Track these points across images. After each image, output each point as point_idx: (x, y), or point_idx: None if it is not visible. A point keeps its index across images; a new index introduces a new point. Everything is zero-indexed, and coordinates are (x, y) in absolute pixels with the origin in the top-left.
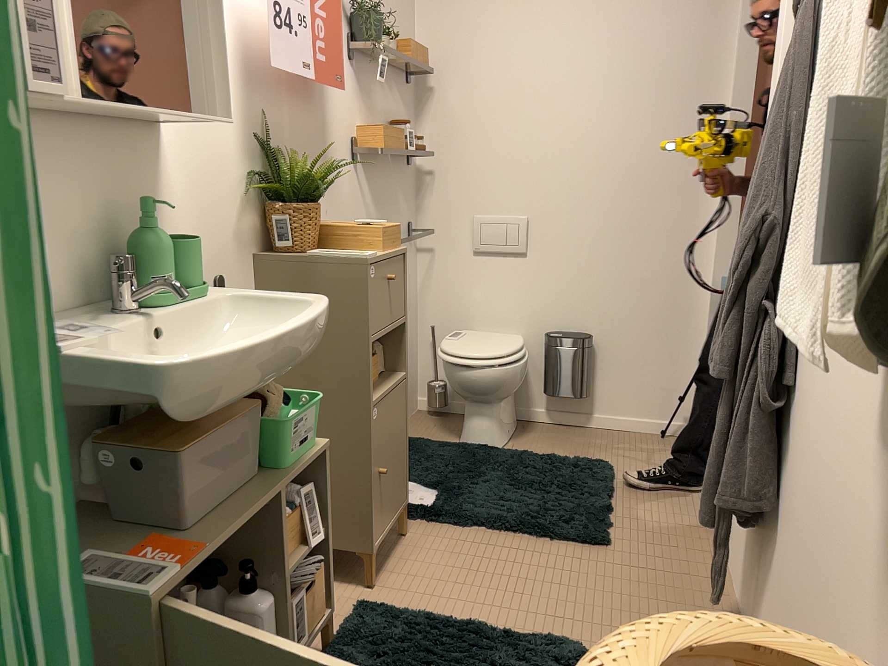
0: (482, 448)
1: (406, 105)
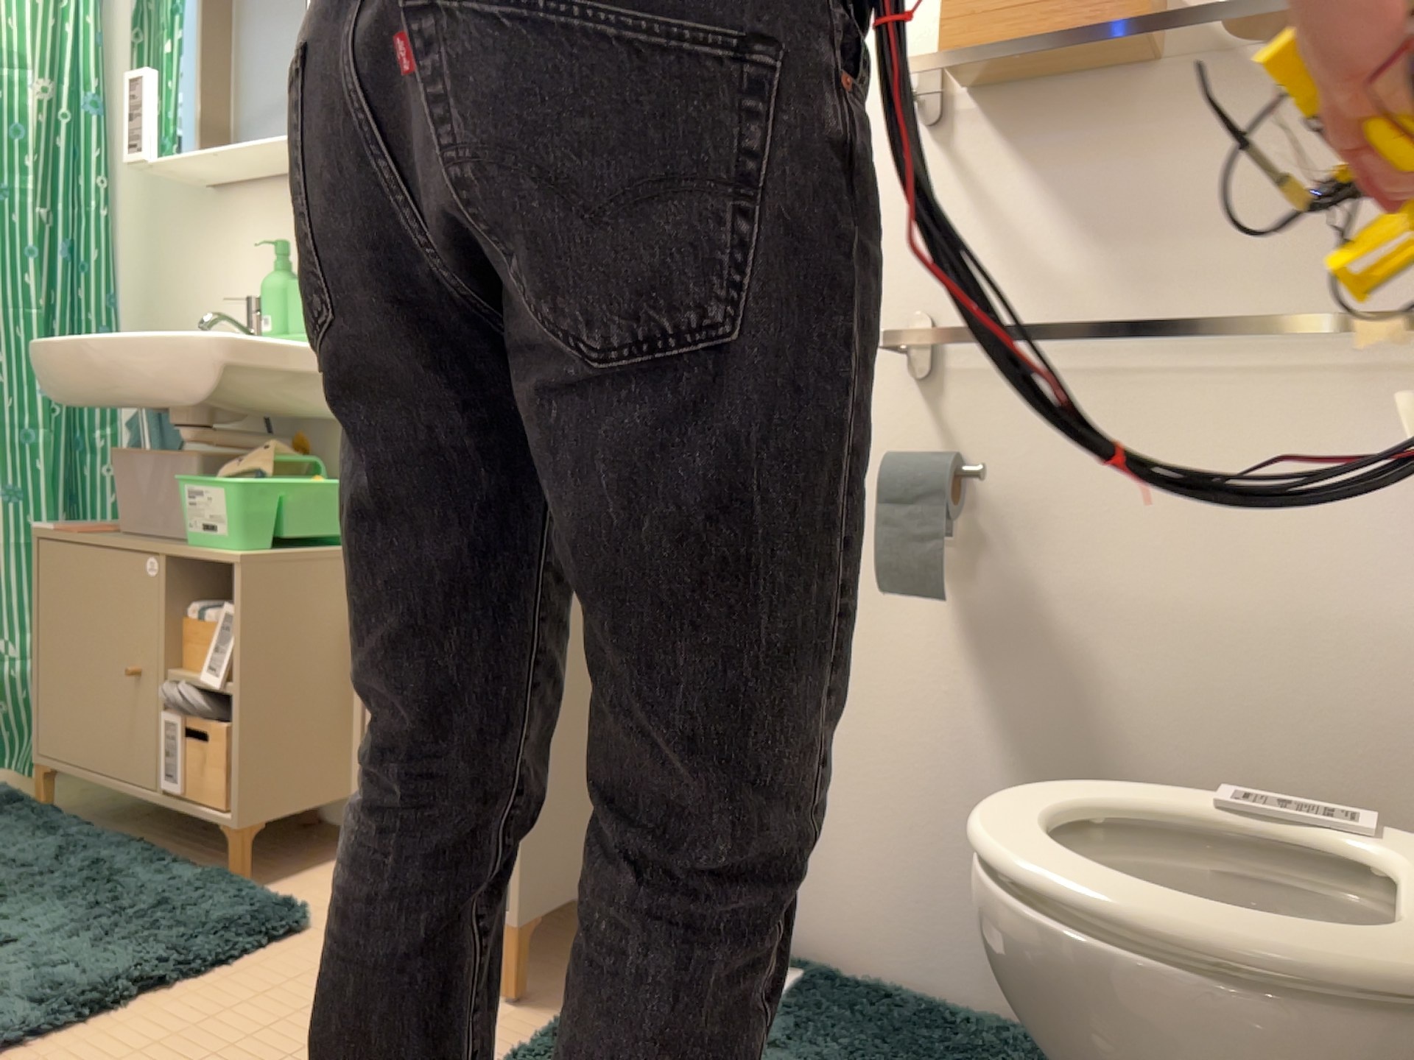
0: None
1: None
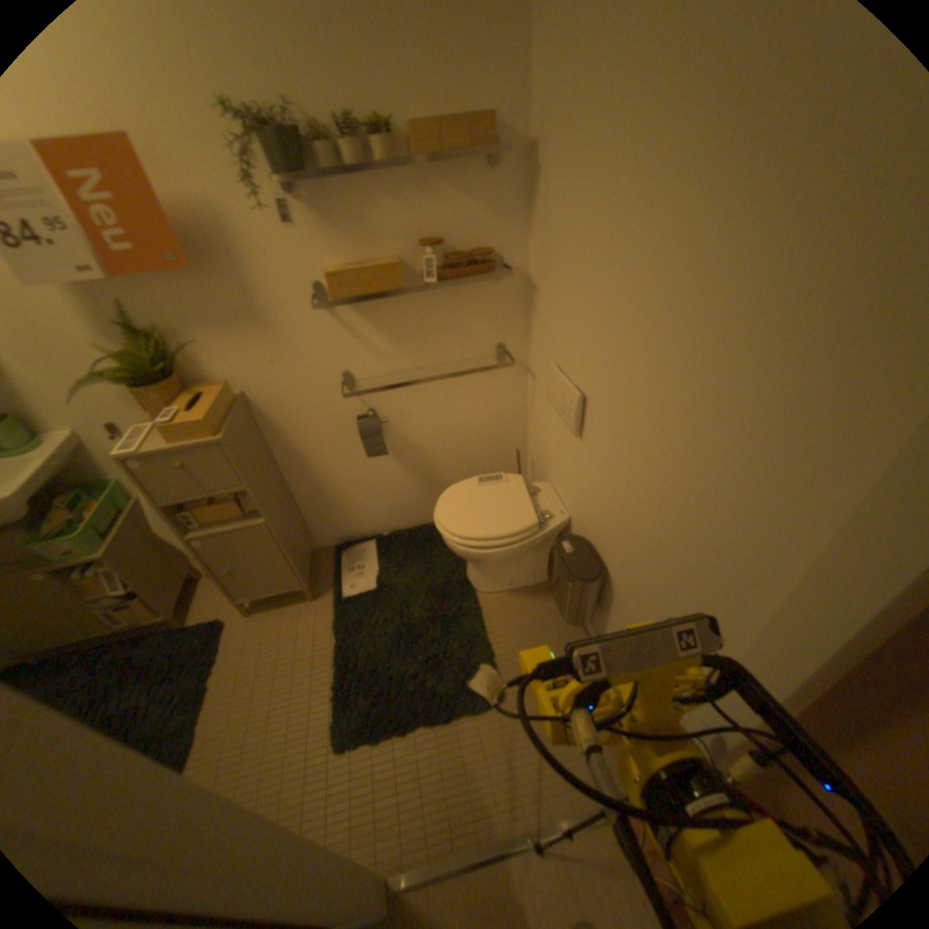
0: (461, 580)
1: (488, 196)
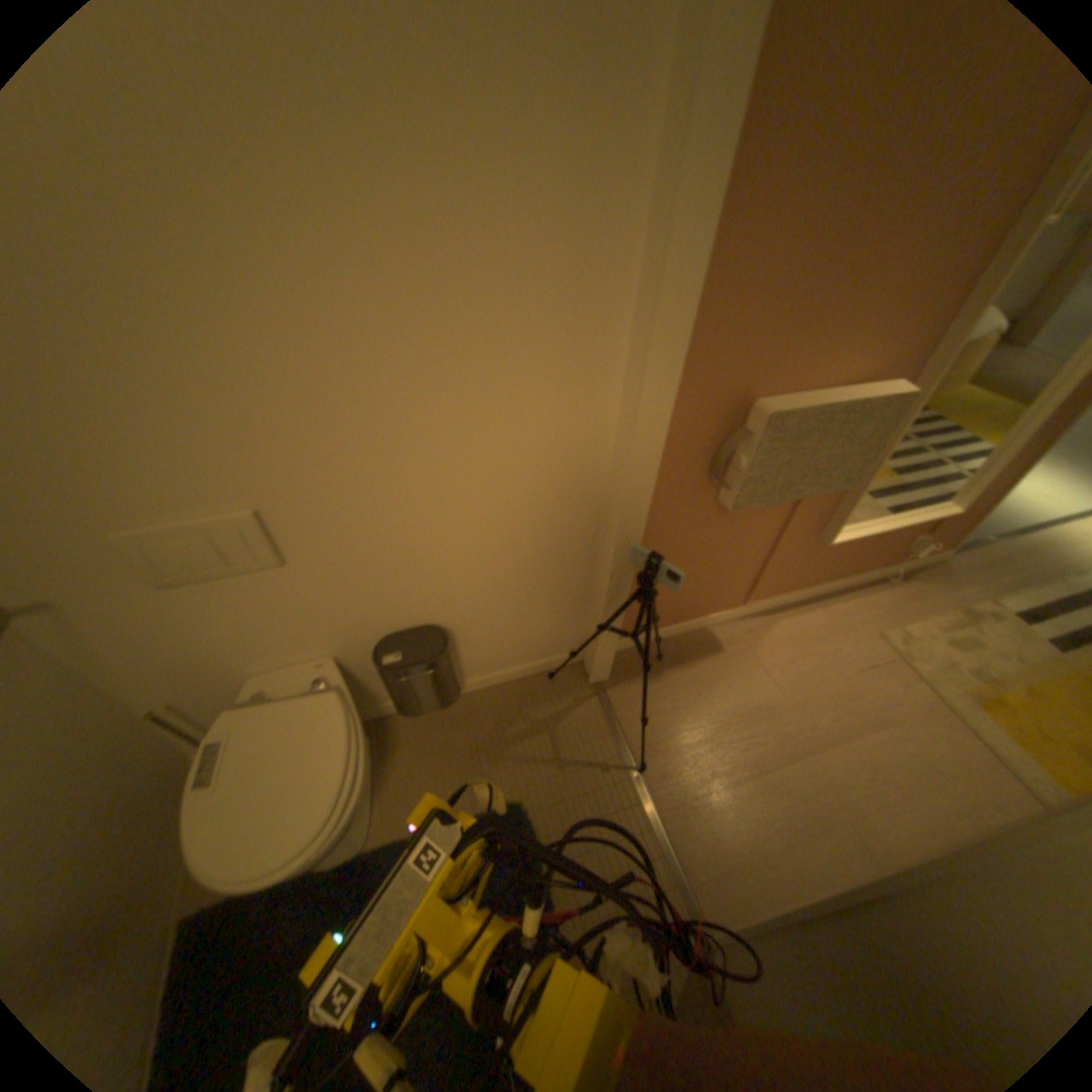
0: (334, 879)
1: None
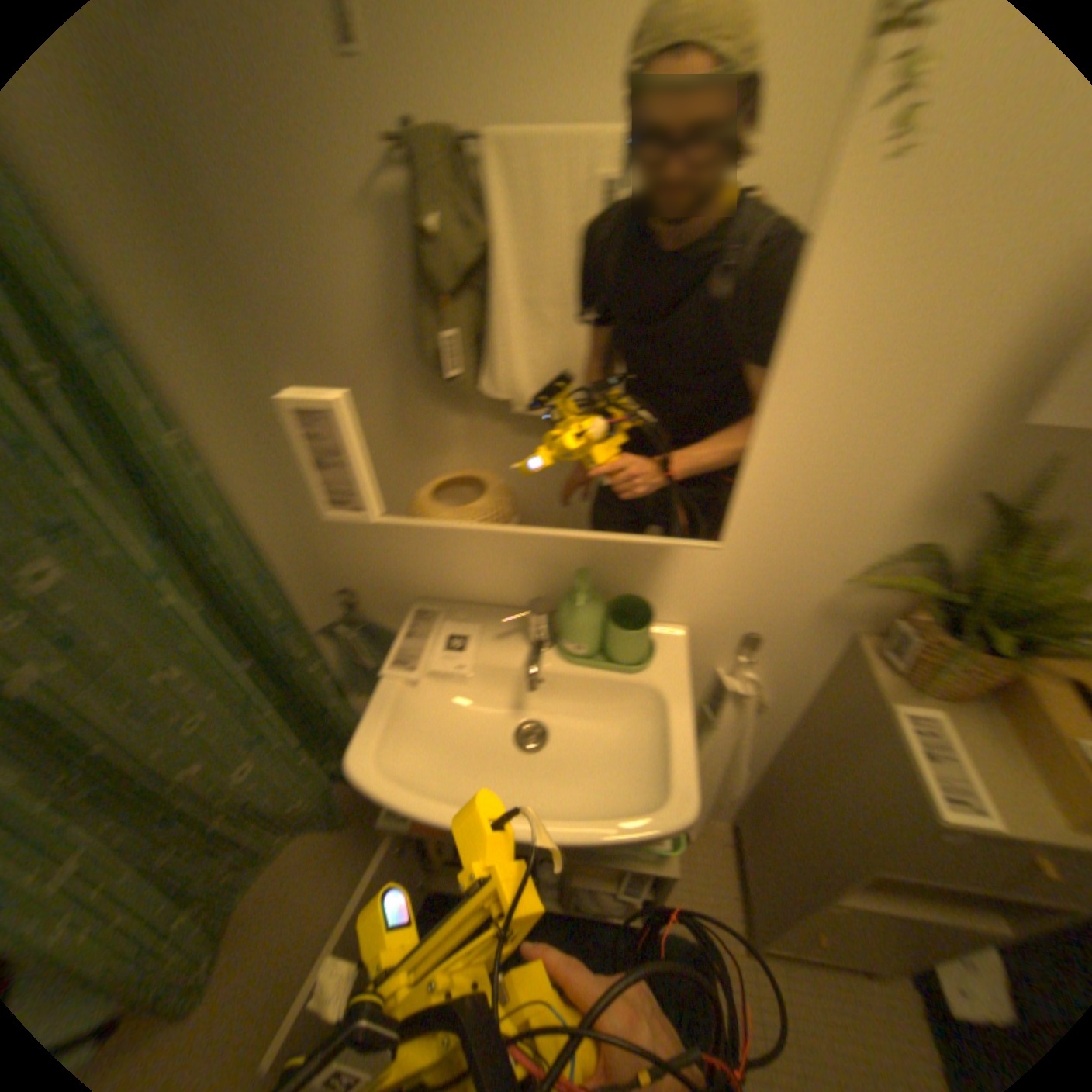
0: None
1: None
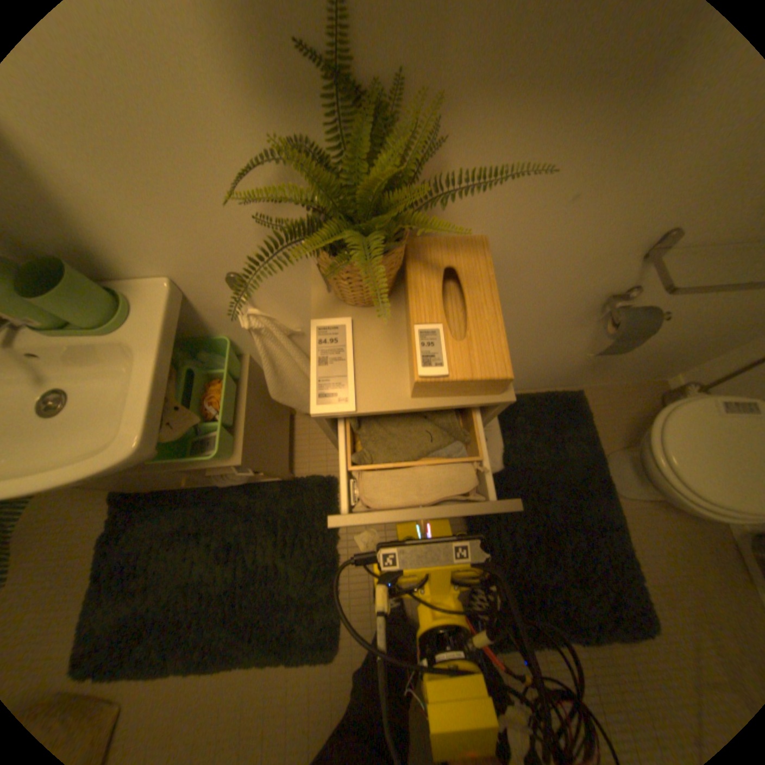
0: (606, 481)
1: None
